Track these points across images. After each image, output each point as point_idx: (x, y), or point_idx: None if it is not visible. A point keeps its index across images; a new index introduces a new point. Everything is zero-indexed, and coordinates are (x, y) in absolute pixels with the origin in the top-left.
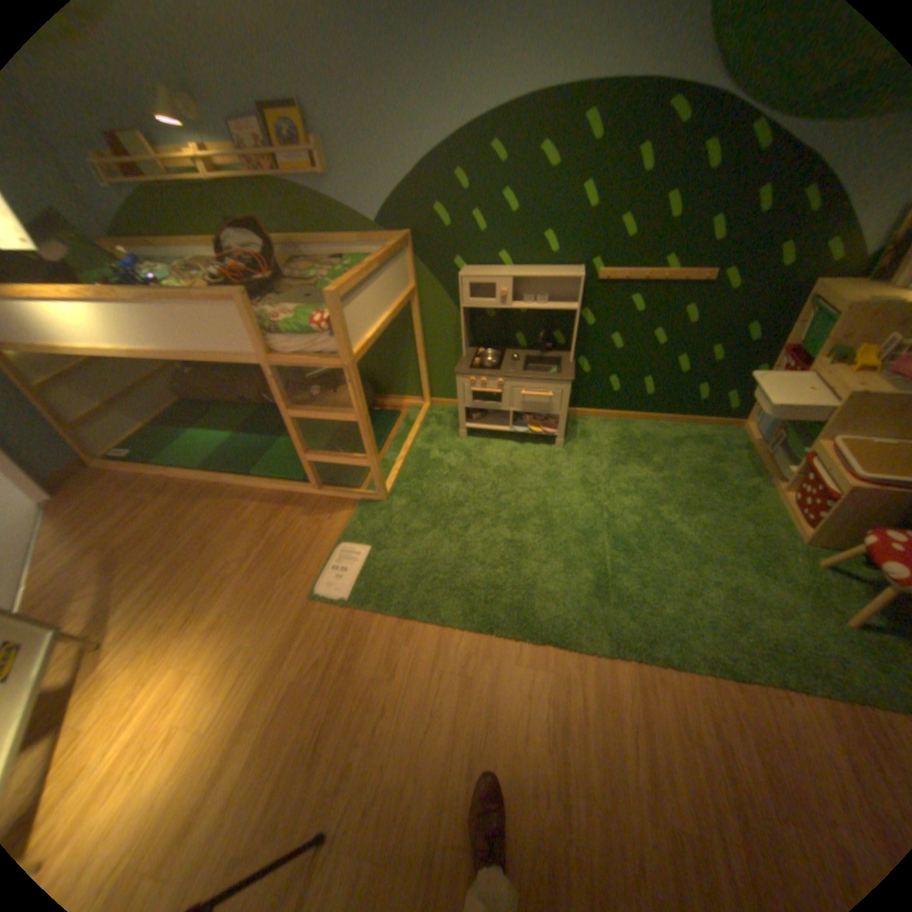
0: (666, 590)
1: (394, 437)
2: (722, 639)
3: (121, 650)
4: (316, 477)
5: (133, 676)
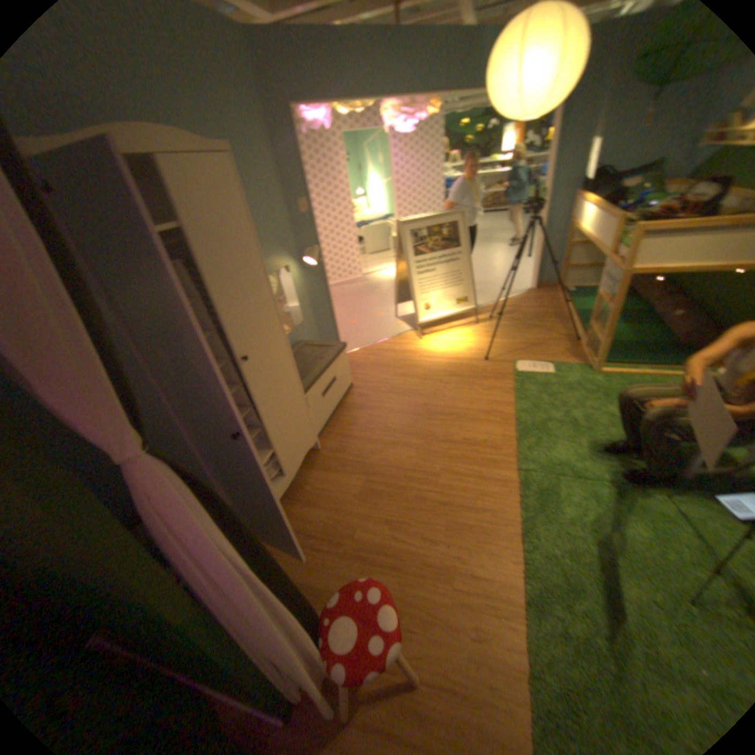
0: (589, 516)
1: (673, 369)
2: (554, 539)
3: (477, 329)
4: (590, 339)
5: (469, 334)
